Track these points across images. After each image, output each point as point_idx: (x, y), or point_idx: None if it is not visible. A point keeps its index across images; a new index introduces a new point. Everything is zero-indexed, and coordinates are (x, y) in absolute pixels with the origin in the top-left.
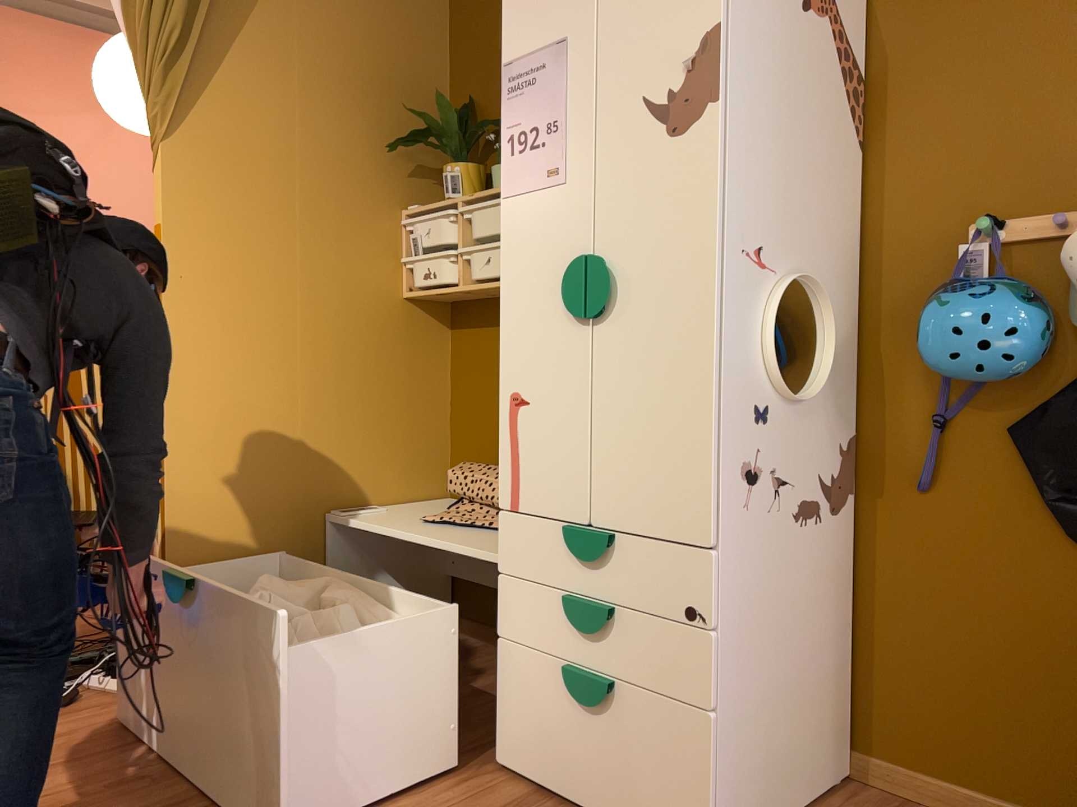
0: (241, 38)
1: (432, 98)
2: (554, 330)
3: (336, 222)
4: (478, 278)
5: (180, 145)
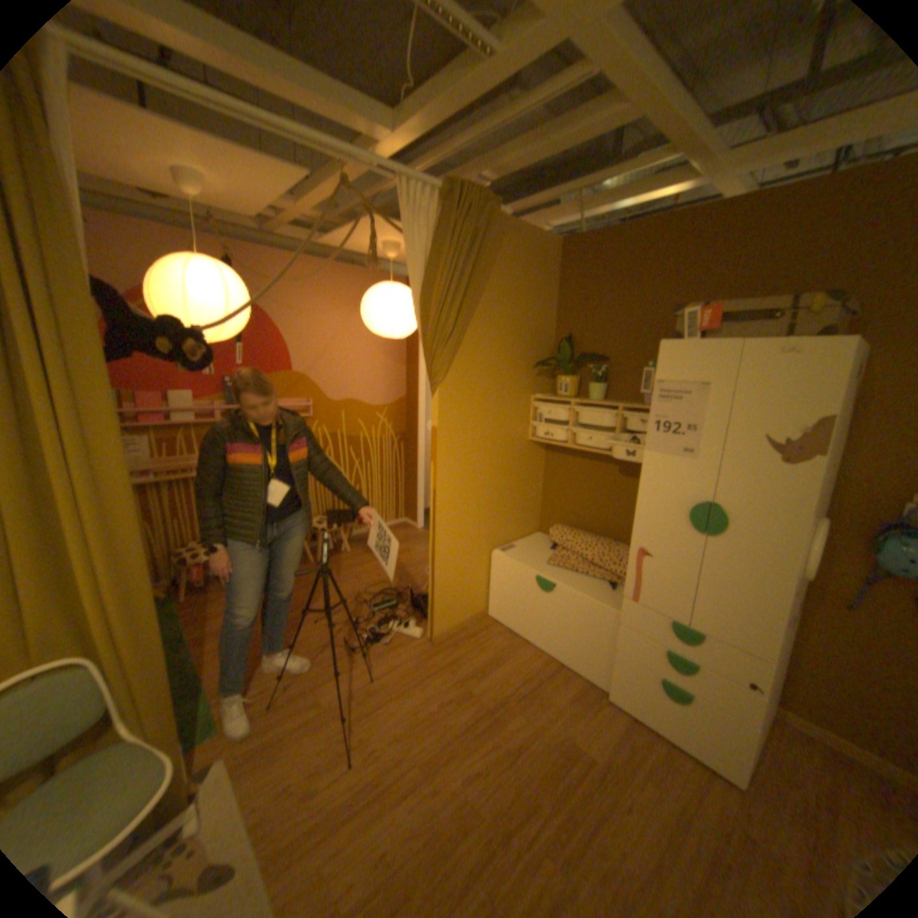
0: (471, 320)
1: (548, 331)
2: (677, 528)
3: (505, 409)
4: (583, 445)
5: (446, 385)
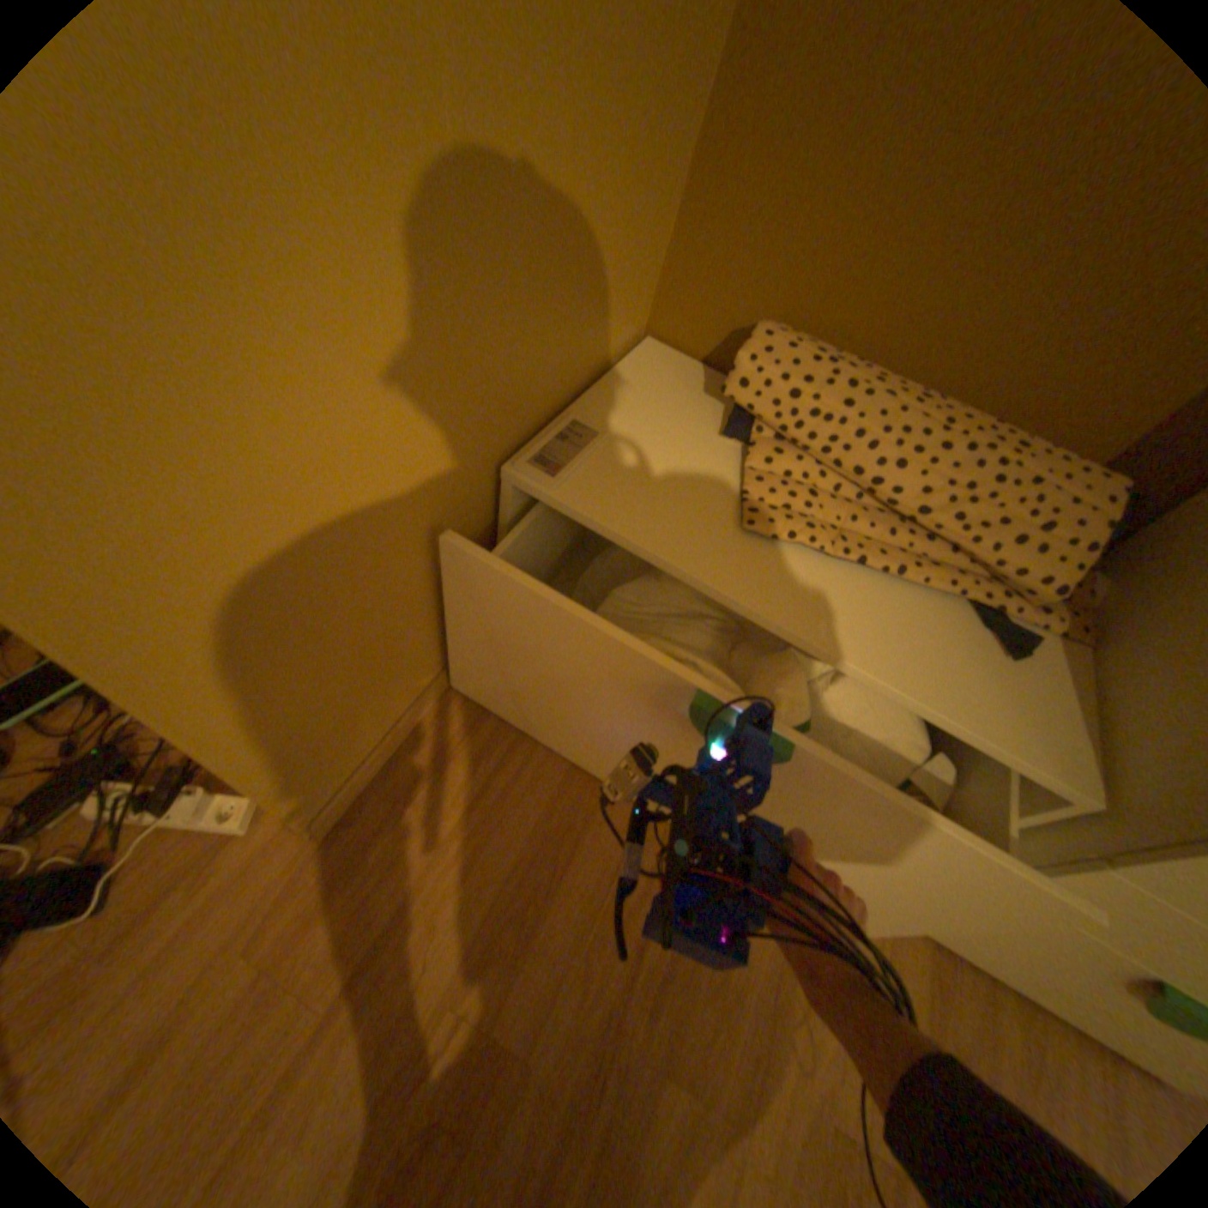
0: None
1: None
2: None
3: None
4: None
5: None
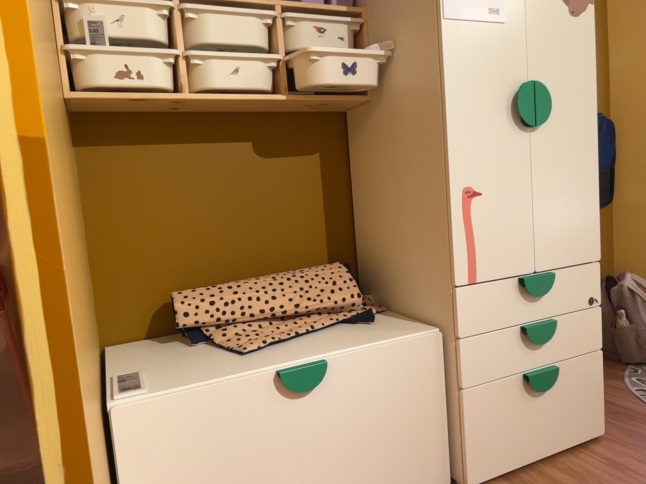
0: None
1: None
2: (502, 135)
3: None
4: (220, 88)
5: None
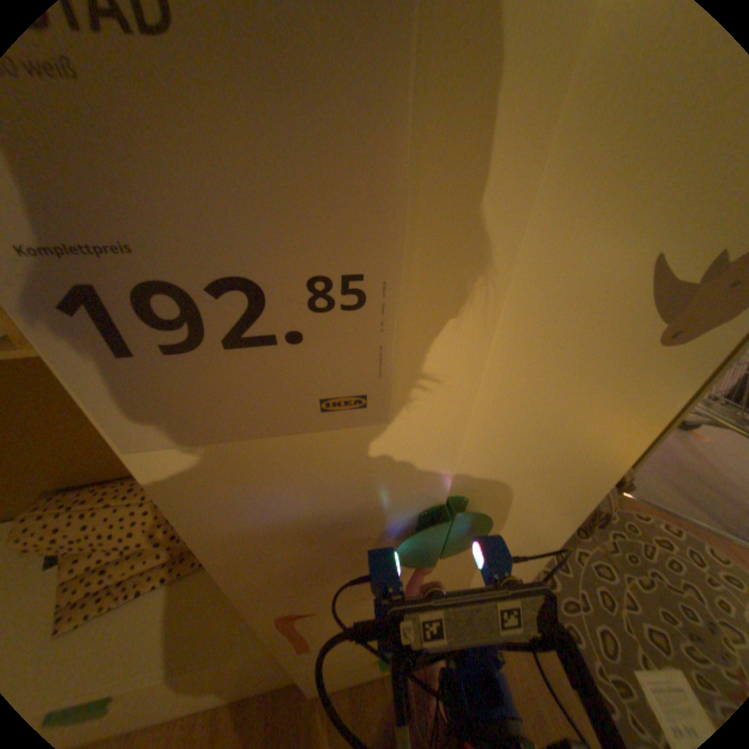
0: None
1: None
2: (359, 564)
3: None
4: None
5: None
